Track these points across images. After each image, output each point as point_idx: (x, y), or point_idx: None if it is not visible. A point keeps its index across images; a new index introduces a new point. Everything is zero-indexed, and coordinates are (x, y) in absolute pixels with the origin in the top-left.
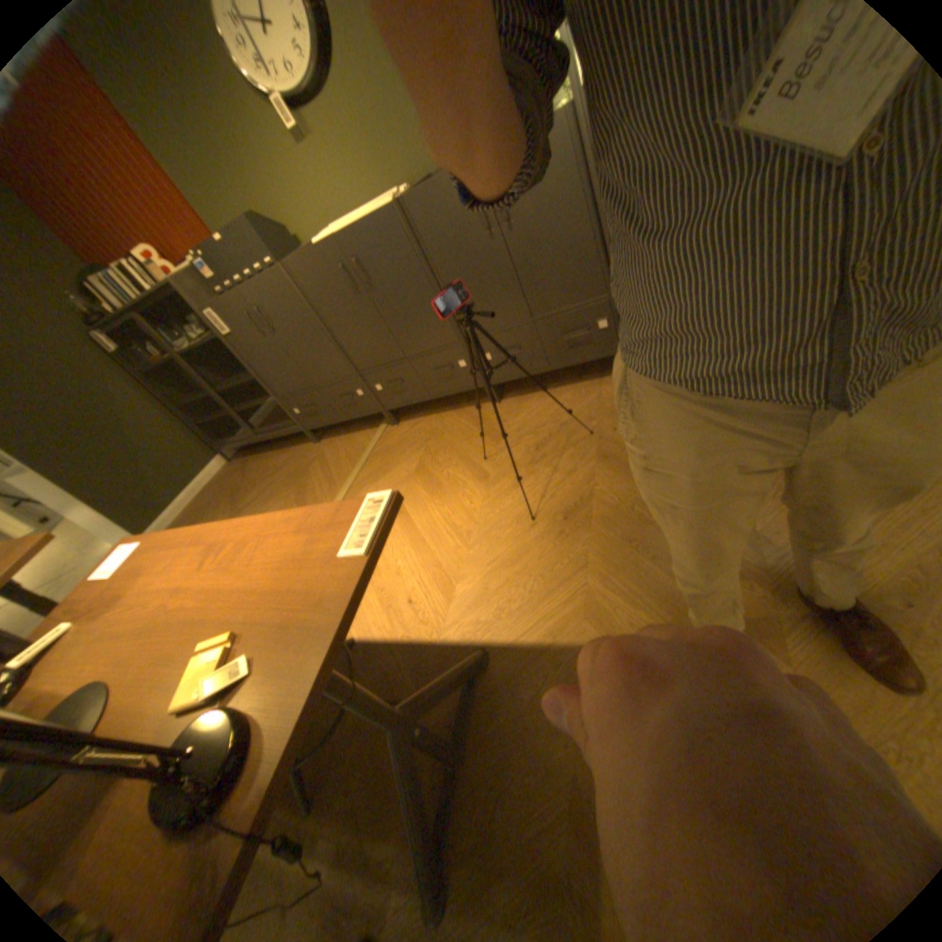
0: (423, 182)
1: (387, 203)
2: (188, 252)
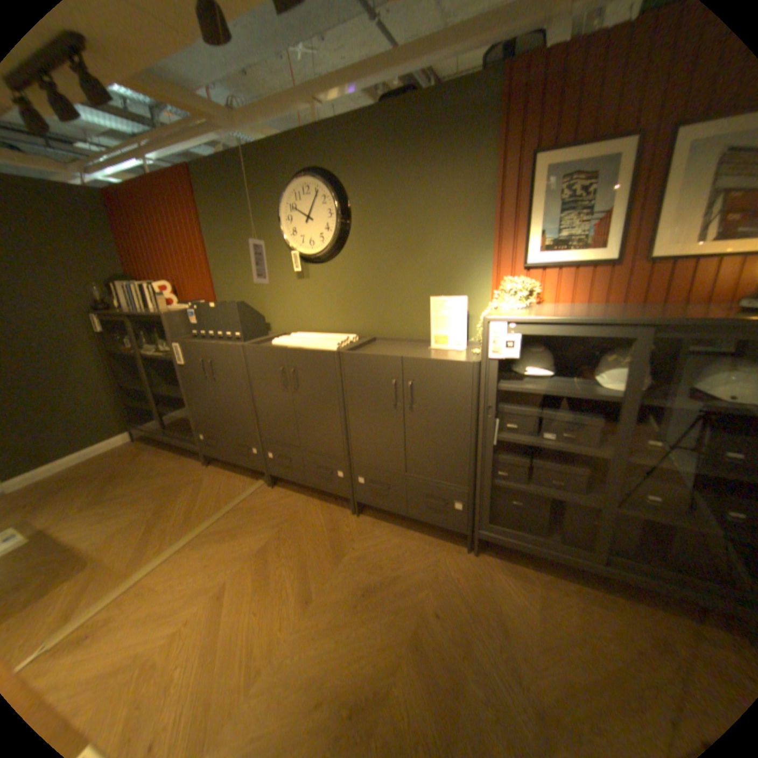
0: (360, 353)
1: (330, 350)
2: (187, 303)
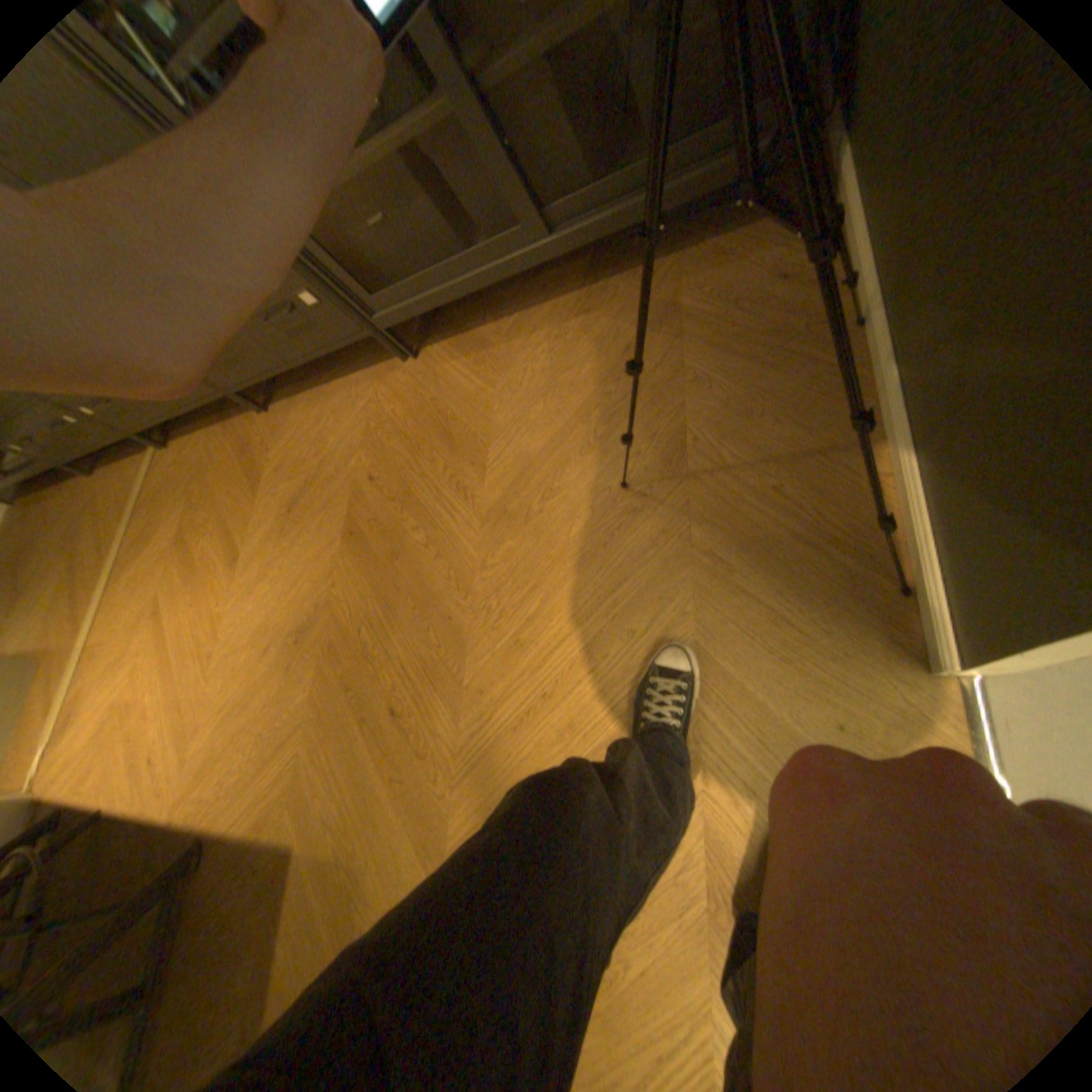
0: None
1: None
2: None
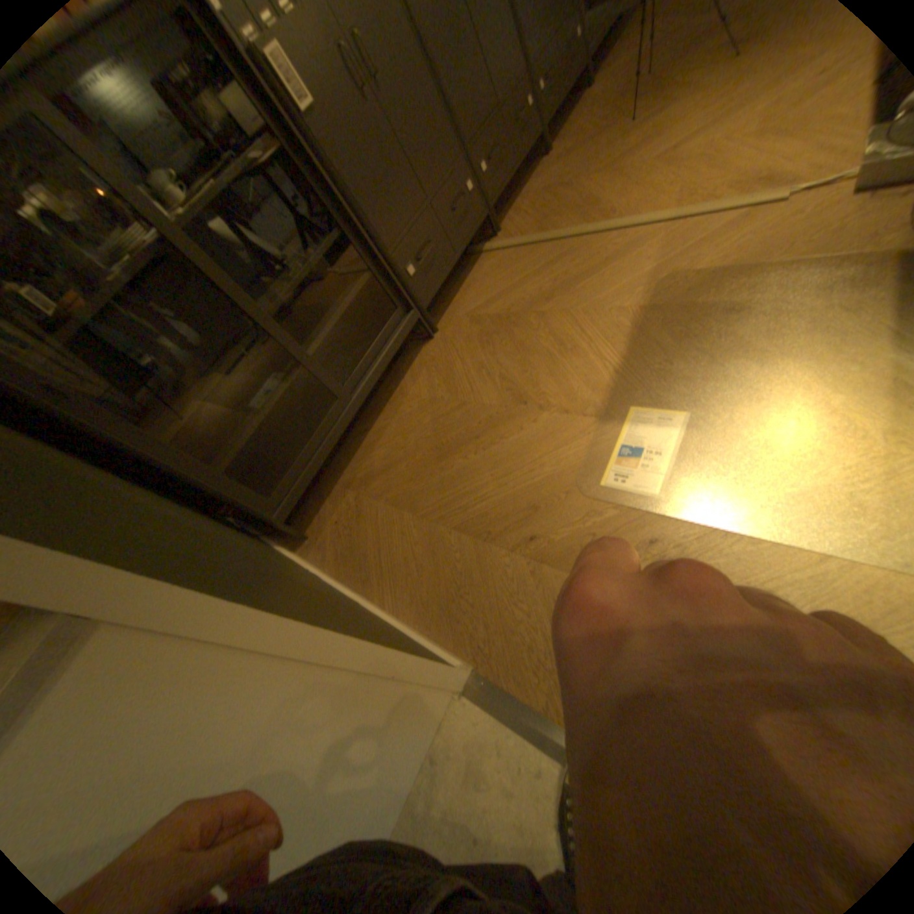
0: None
1: None
2: None
